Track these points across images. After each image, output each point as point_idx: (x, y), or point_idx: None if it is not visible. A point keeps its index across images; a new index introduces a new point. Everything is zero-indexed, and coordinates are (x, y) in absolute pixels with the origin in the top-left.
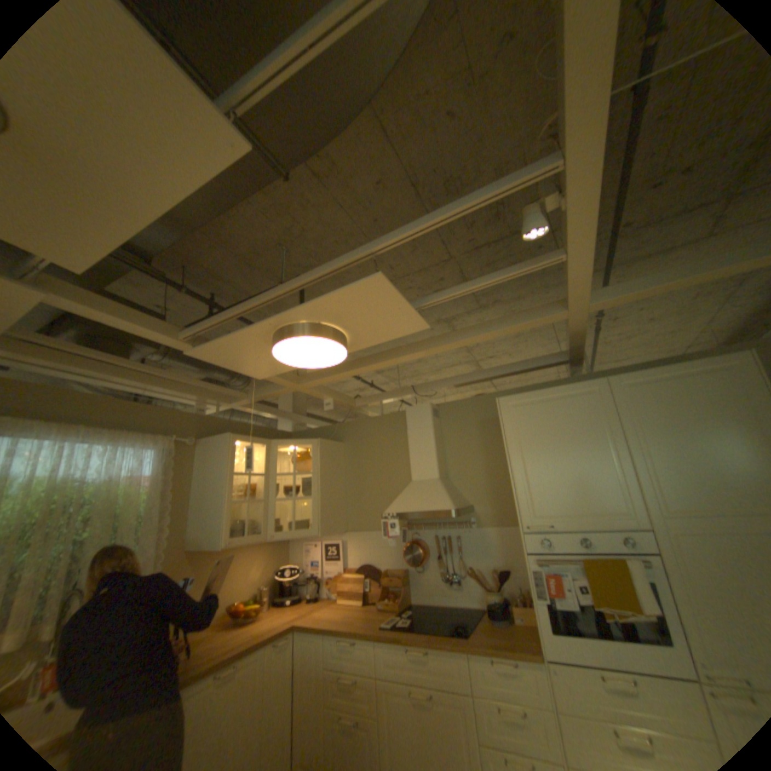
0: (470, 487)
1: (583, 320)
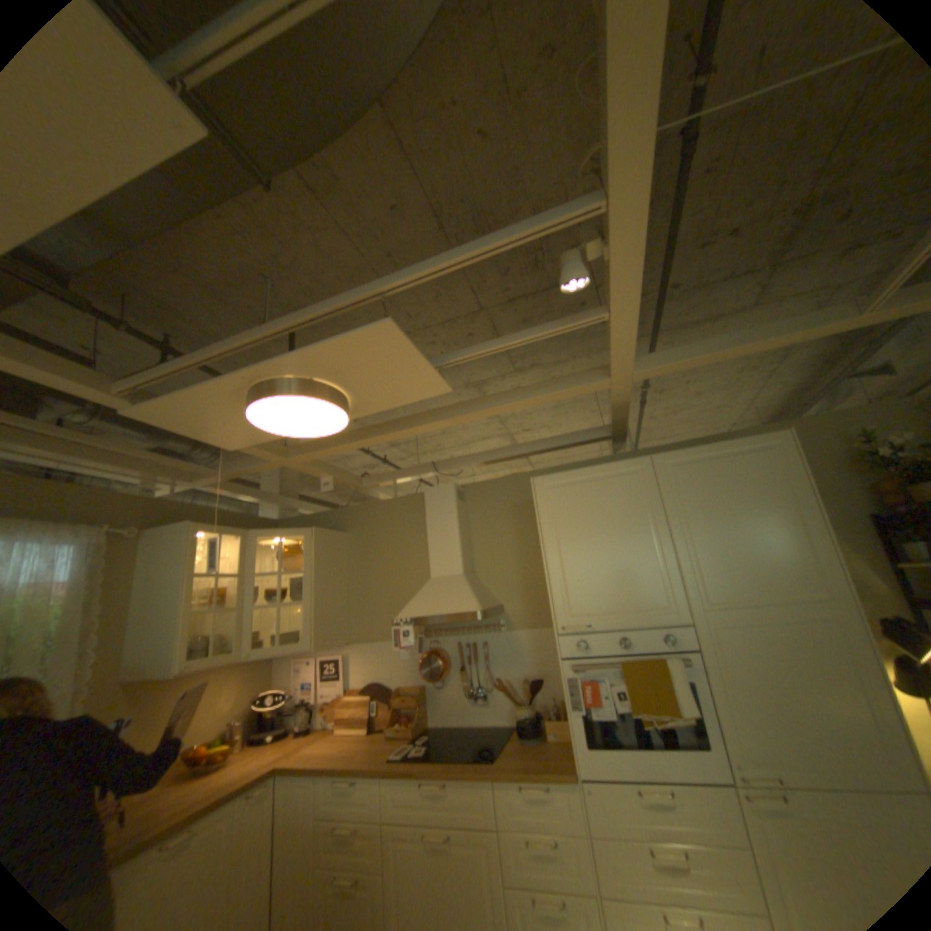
0: (500, 584)
1: (627, 390)
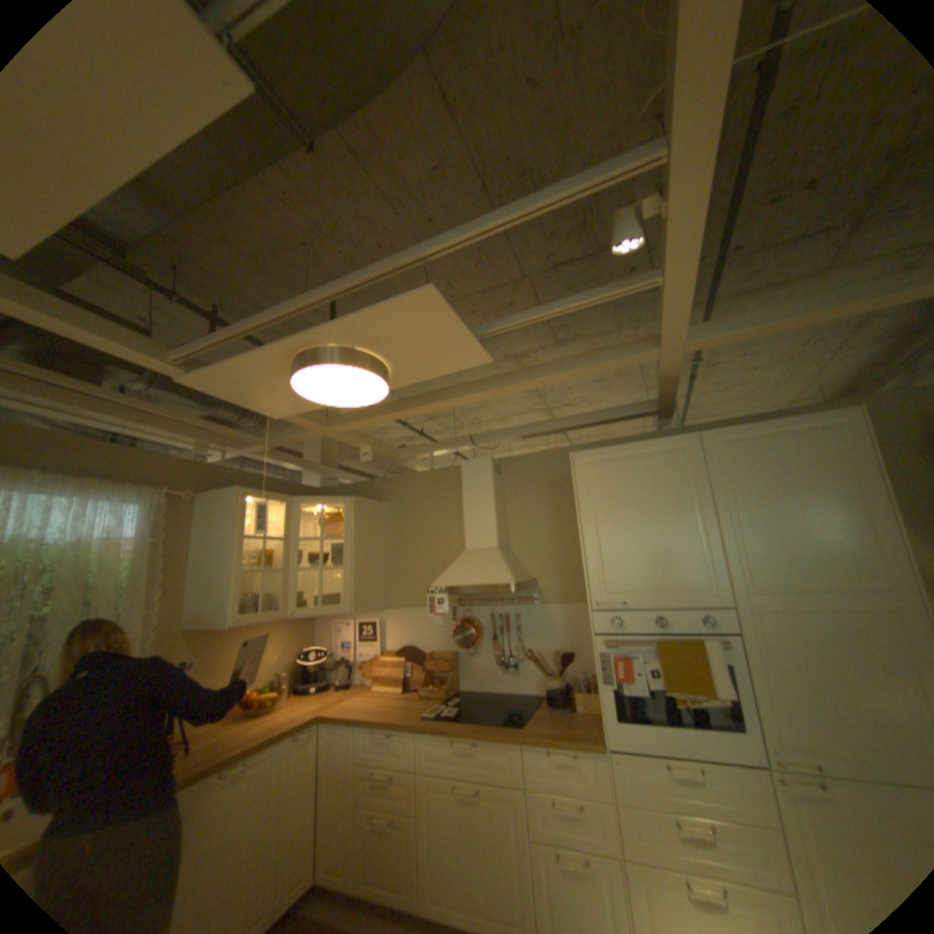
0: (534, 558)
1: (678, 362)
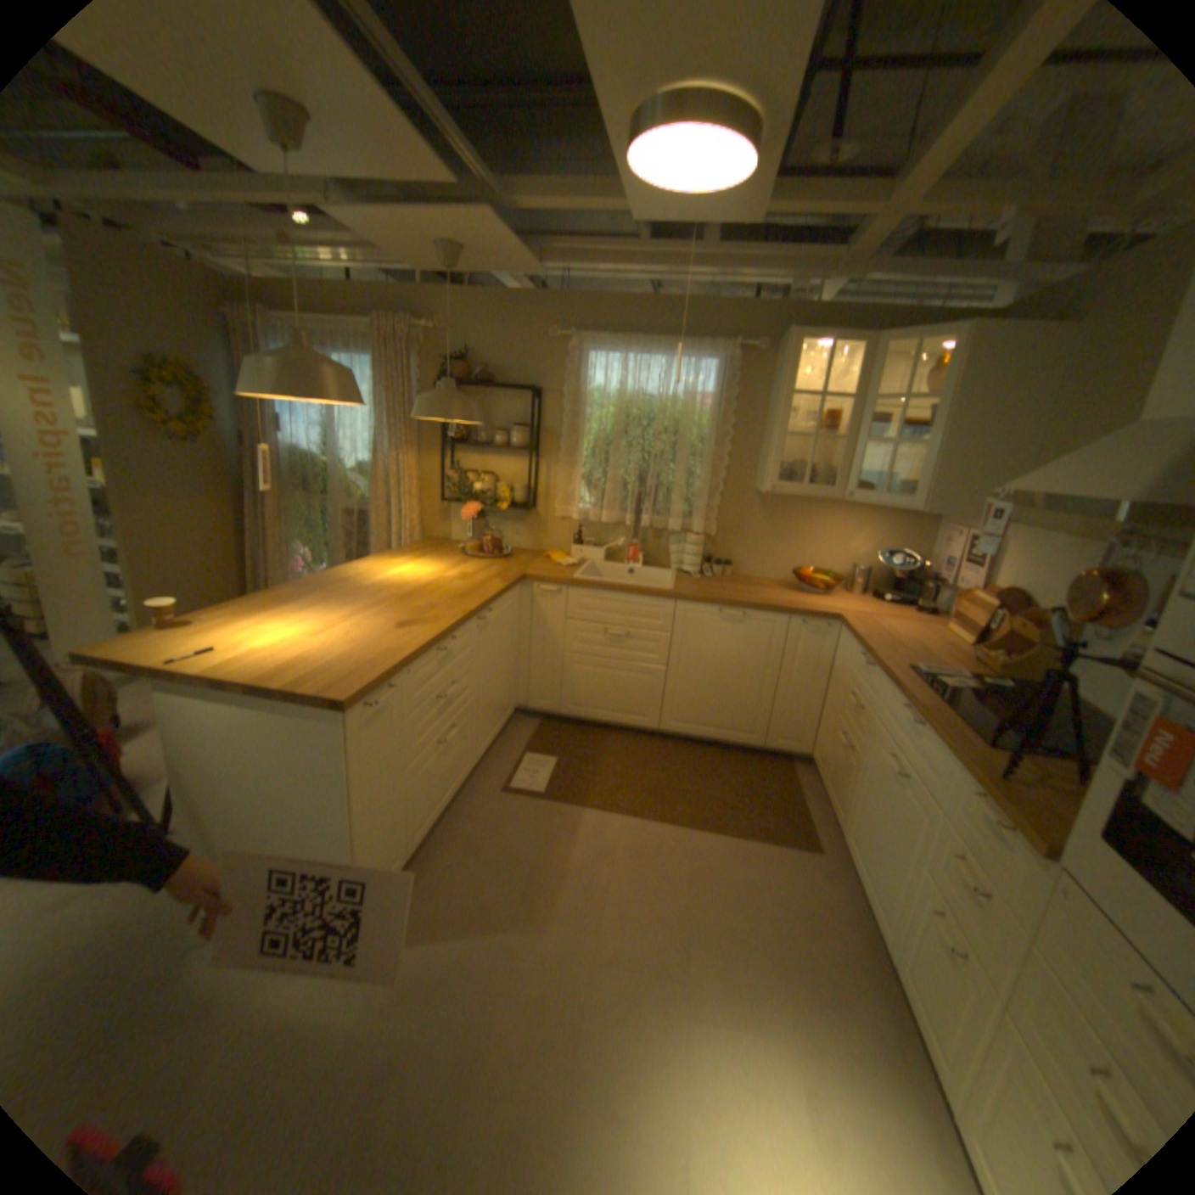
0: None
1: None
